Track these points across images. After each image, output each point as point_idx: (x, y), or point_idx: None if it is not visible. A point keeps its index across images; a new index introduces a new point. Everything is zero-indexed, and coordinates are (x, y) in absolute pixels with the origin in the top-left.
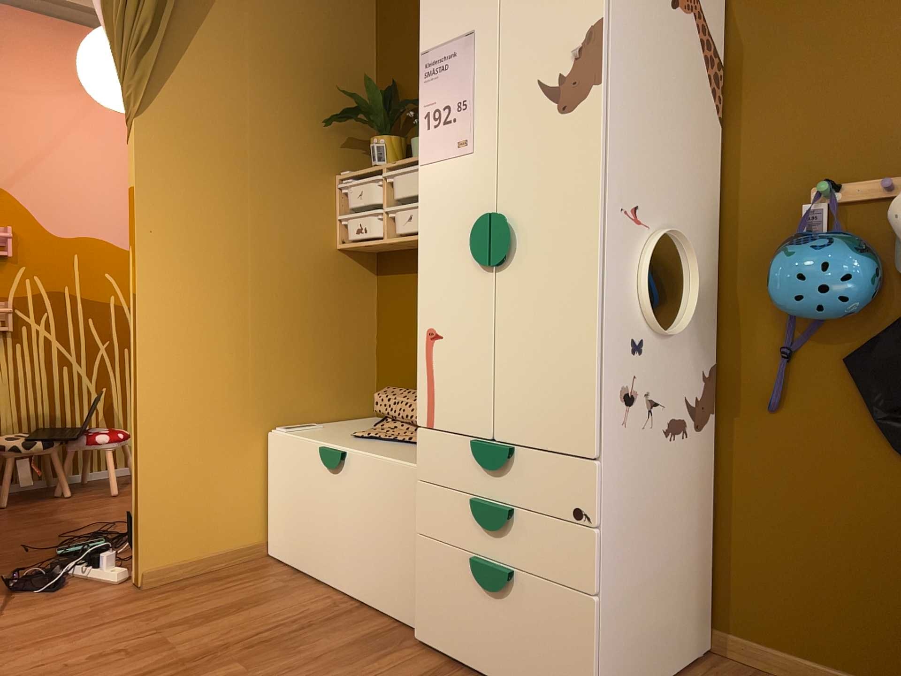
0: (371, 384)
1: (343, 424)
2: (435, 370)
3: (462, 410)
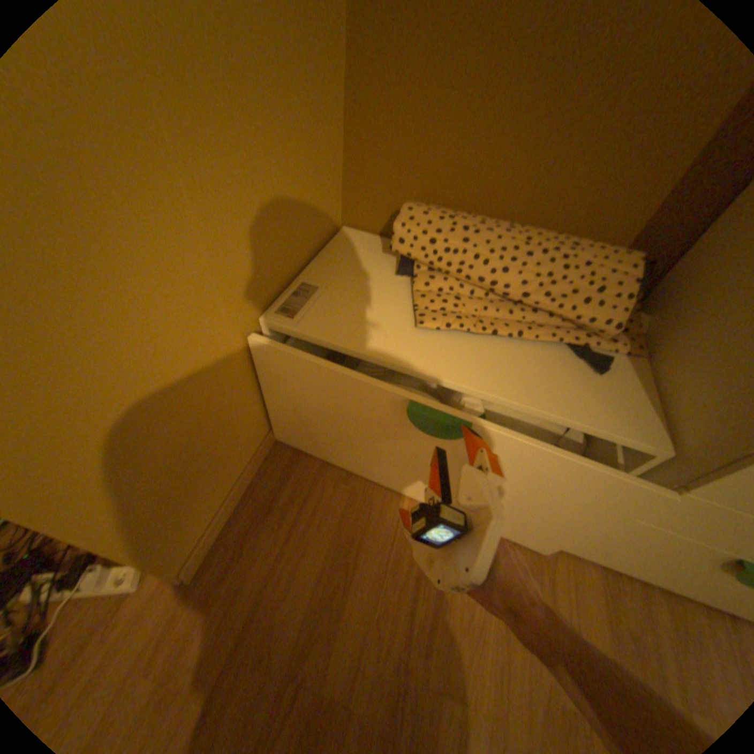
0: (339, 175)
1: (340, 266)
2: None
3: None
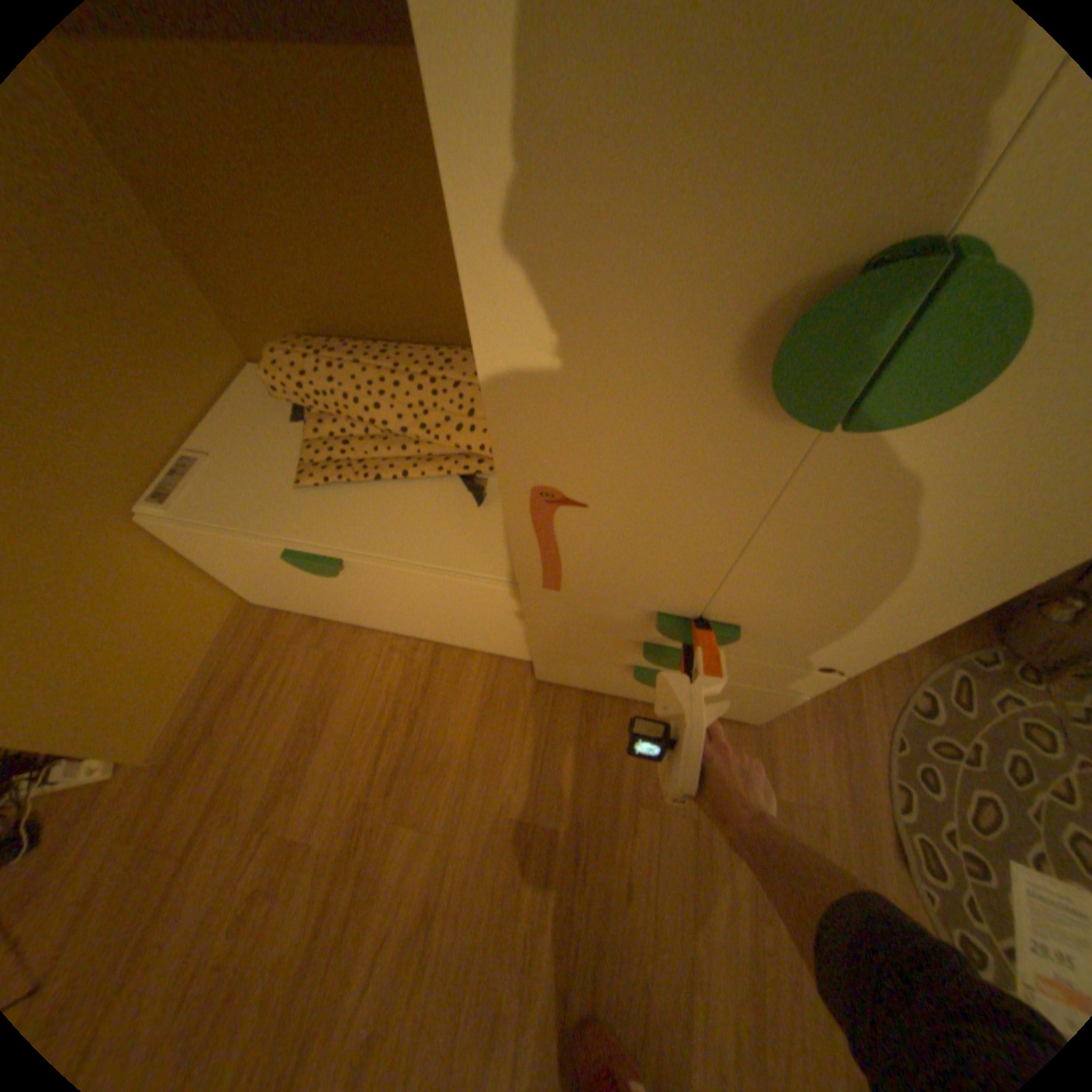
0: (207, 316)
1: (230, 425)
2: (566, 541)
3: (634, 589)
